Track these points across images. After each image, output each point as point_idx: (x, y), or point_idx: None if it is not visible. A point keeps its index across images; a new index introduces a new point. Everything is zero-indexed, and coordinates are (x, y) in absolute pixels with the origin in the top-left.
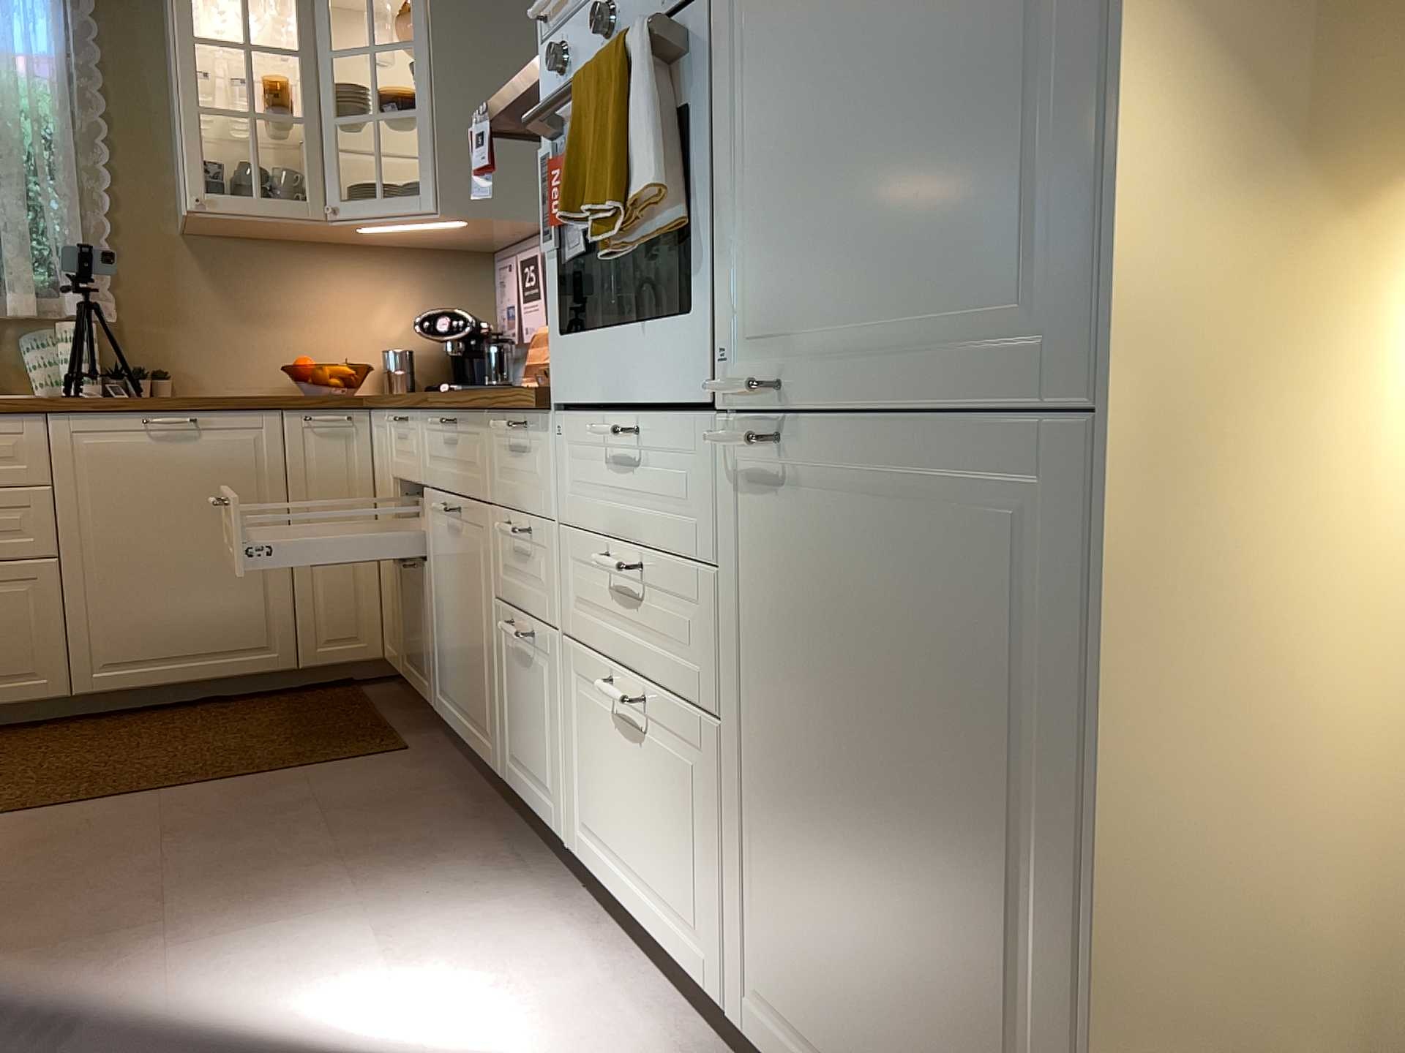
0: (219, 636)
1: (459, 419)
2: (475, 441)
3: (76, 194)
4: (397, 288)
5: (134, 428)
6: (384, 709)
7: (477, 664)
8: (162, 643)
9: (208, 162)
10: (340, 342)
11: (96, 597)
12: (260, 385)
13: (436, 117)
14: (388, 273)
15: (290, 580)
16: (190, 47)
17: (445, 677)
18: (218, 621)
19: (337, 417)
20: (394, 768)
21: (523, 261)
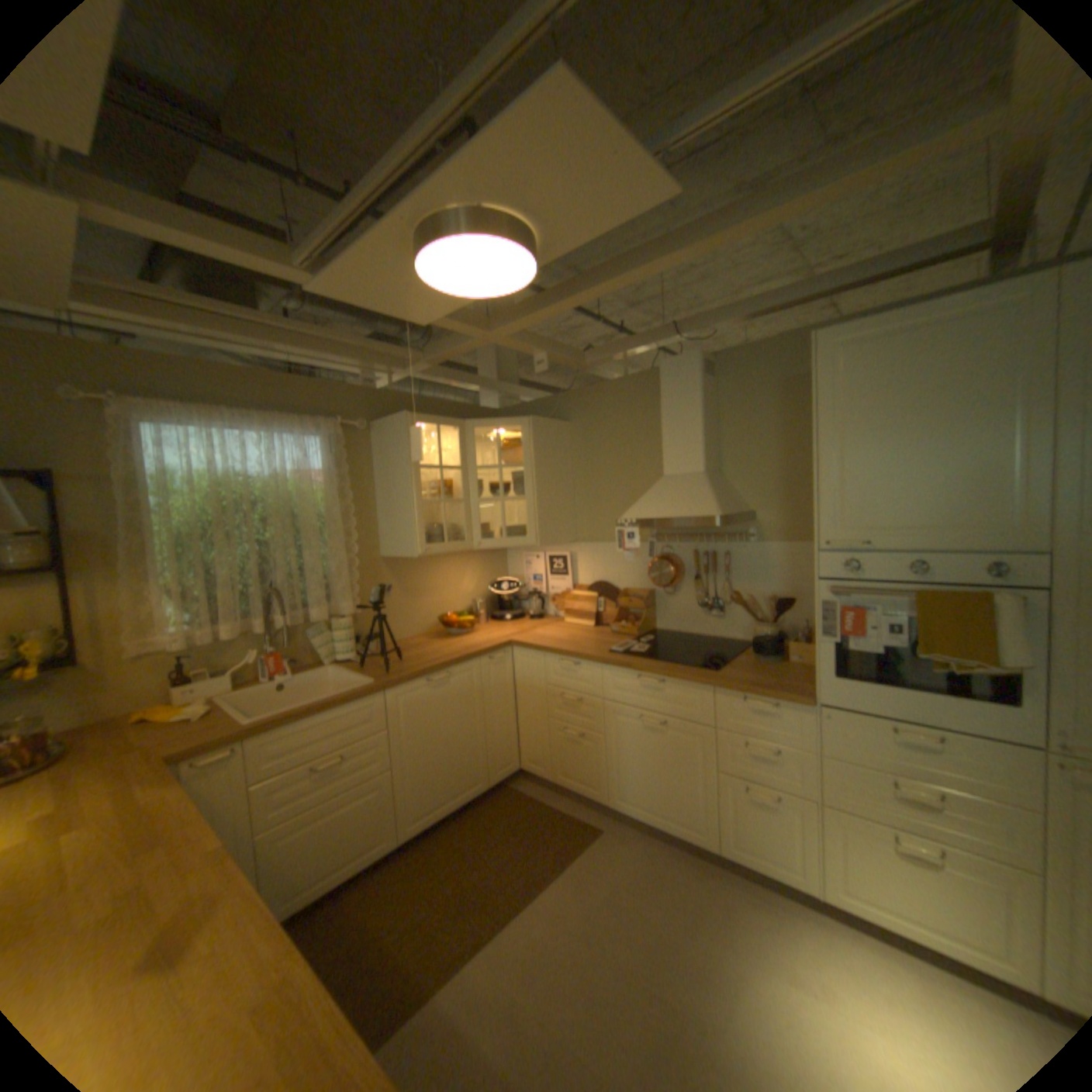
0: (460, 786)
1: (671, 682)
2: (692, 696)
3: (341, 548)
4: (471, 568)
5: (423, 687)
6: (546, 803)
7: (686, 797)
8: (437, 800)
9: (422, 529)
10: (449, 601)
11: (408, 787)
12: (417, 631)
13: (533, 501)
14: (467, 562)
15: (486, 745)
16: (417, 471)
17: (631, 795)
18: (459, 778)
19: (504, 656)
20: (615, 849)
21: (552, 558)
